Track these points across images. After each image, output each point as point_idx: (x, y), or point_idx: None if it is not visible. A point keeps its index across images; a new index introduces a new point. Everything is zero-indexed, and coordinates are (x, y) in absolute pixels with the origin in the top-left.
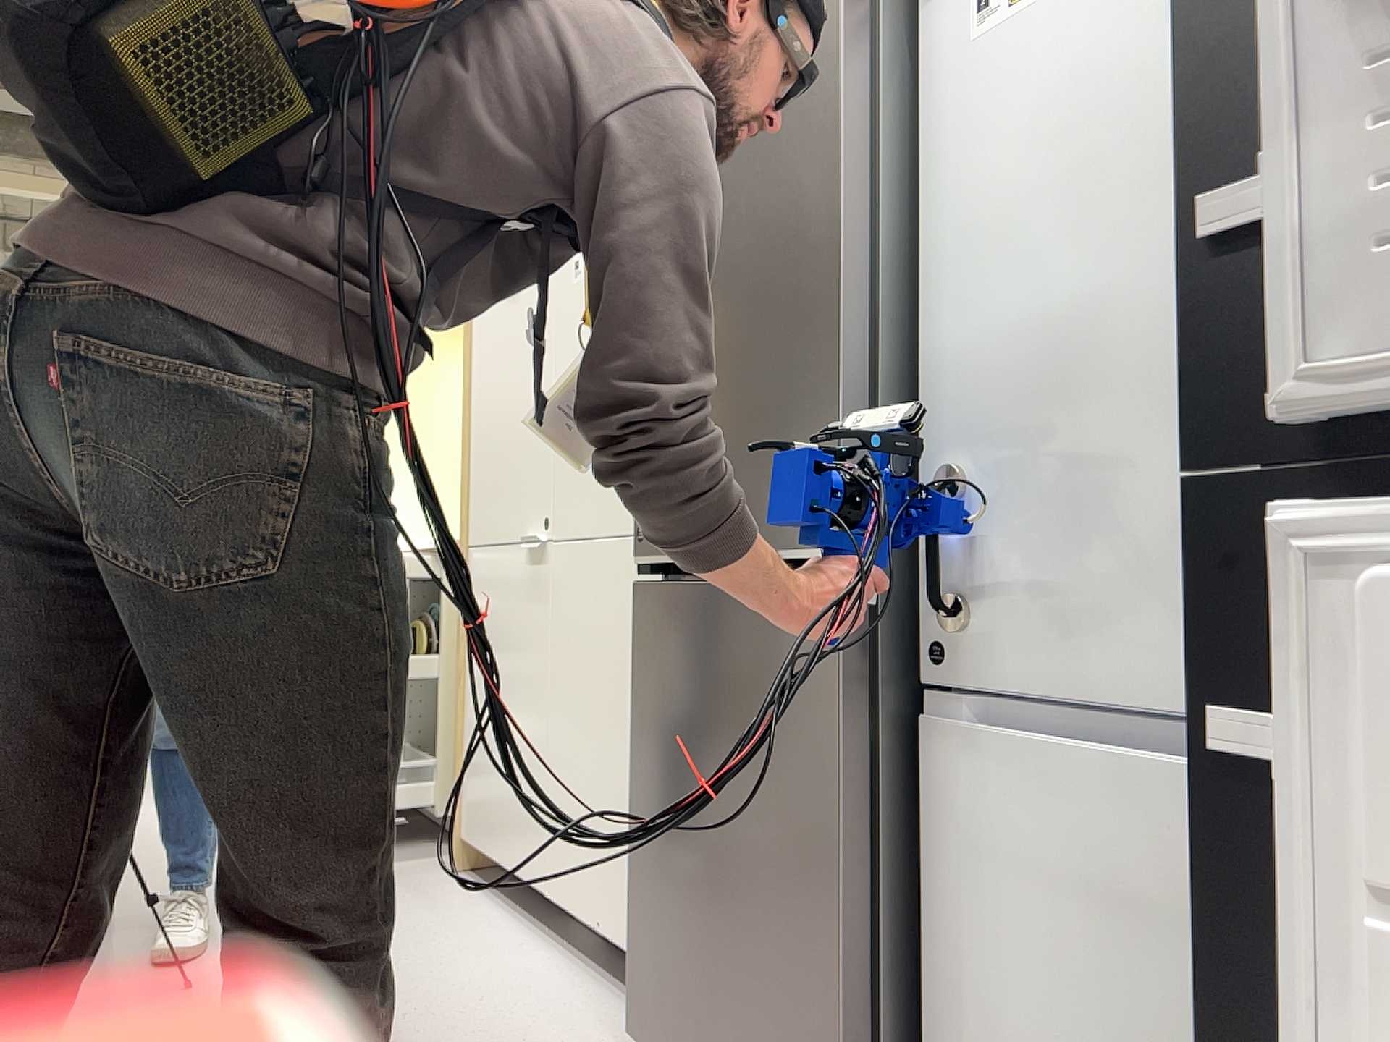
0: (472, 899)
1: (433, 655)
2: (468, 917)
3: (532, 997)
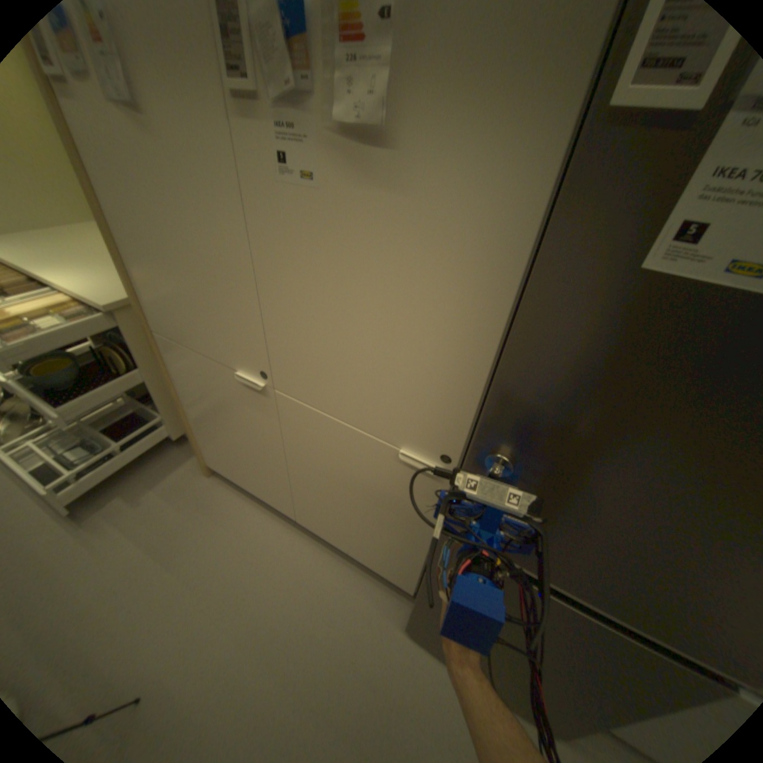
0: (234, 503)
1: (131, 366)
2: (245, 524)
3: (327, 594)
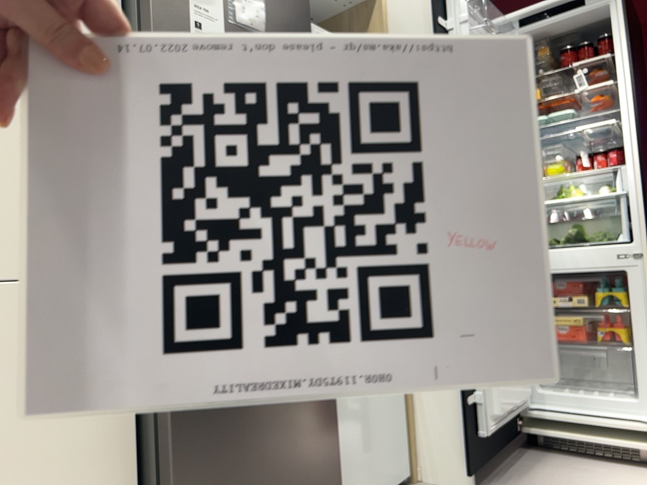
0: None
1: None
2: None
3: None
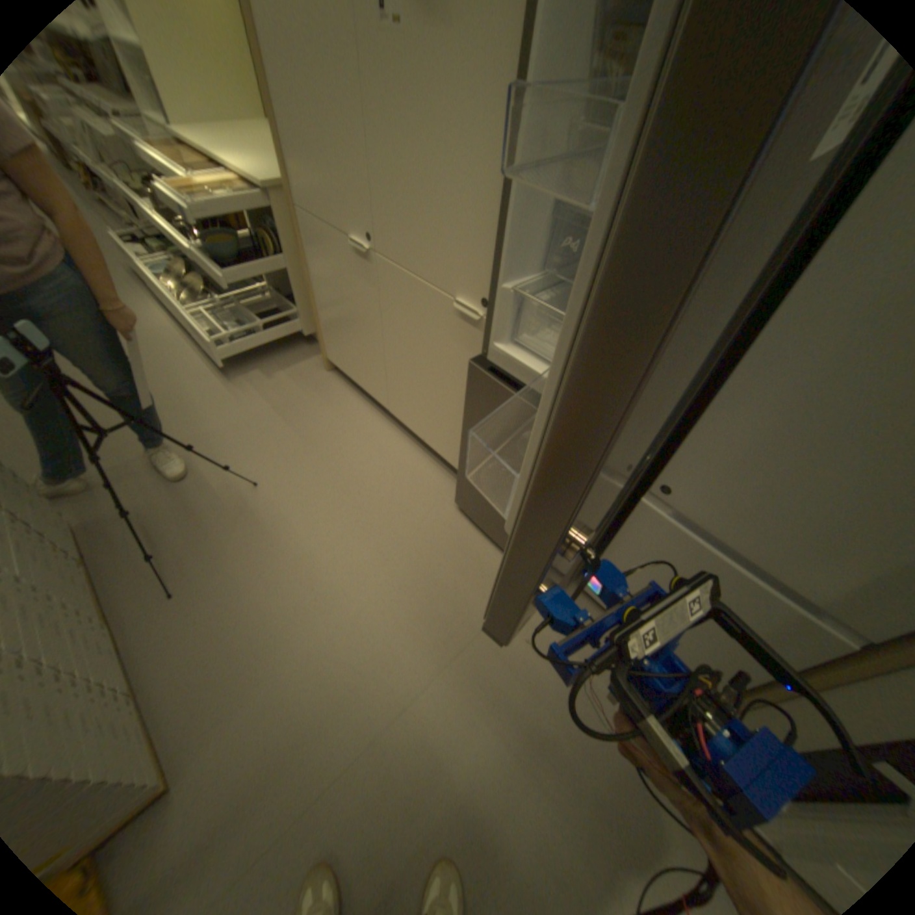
0: (345, 394)
1: (278, 253)
2: (350, 409)
3: (401, 468)
